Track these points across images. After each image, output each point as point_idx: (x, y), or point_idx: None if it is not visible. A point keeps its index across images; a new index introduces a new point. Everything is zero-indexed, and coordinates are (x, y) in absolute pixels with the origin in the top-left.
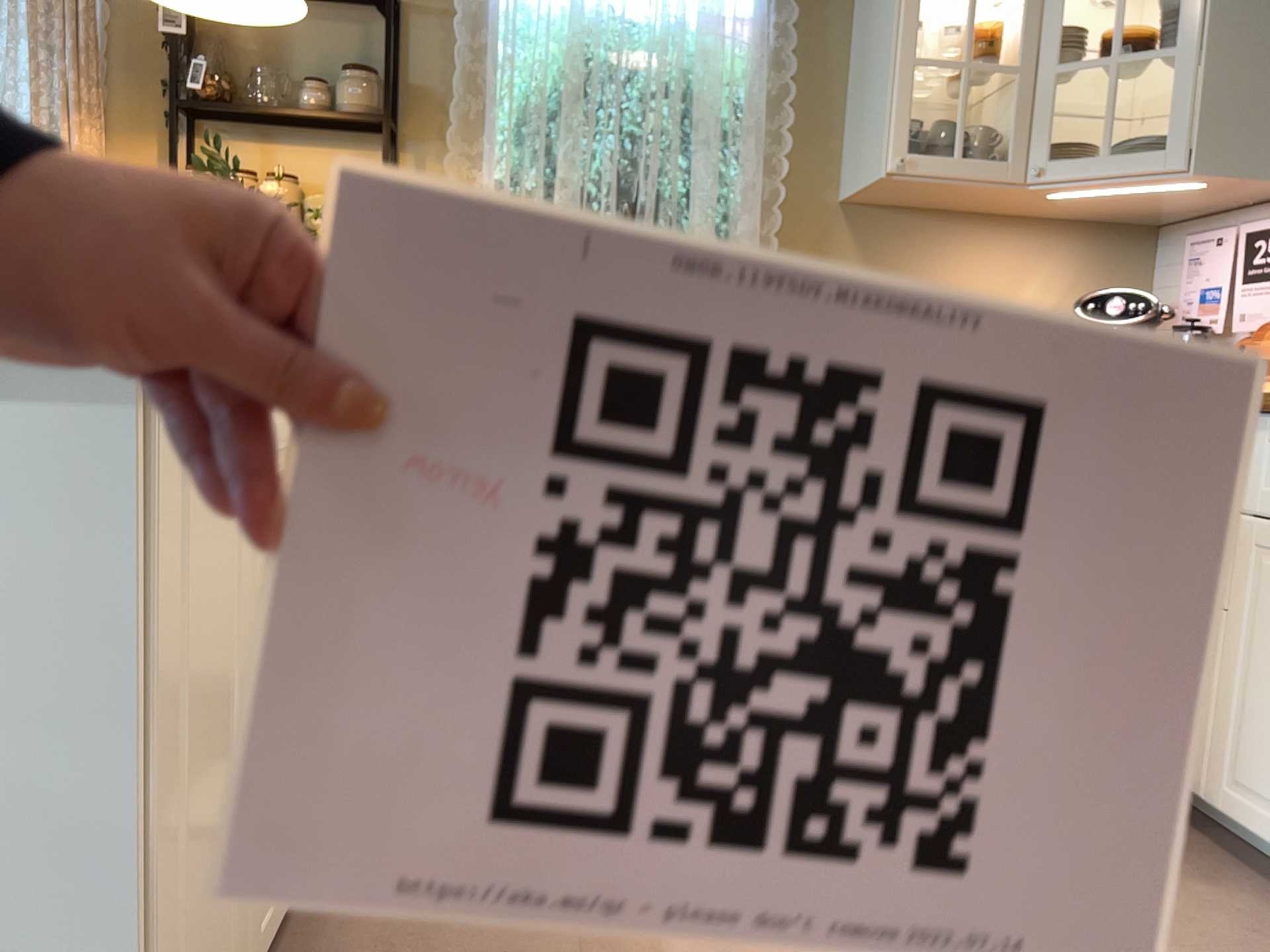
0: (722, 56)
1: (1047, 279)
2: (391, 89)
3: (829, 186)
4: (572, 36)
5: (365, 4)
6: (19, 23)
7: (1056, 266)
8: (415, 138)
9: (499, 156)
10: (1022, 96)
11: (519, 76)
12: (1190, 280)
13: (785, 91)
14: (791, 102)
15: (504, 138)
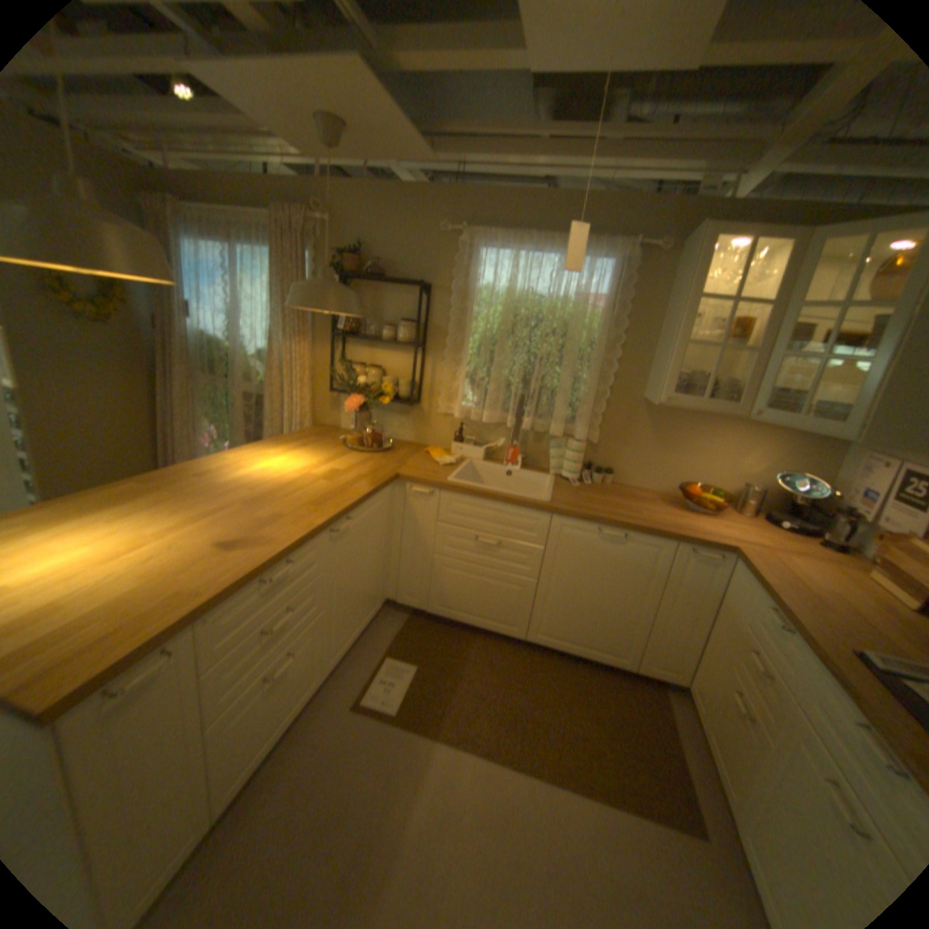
0: (585, 317)
1: (766, 453)
2: (417, 332)
3: (638, 388)
4: (505, 307)
5: (413, 286)
6: (276, 297)
7: (774, 446)
8: (432, 350)
9: (464, 366)
10: (757, 366)
11: (481, 323)
12: (861, 478)
13: (618, 339)
14: (623, 342)
15: (468, 356)
